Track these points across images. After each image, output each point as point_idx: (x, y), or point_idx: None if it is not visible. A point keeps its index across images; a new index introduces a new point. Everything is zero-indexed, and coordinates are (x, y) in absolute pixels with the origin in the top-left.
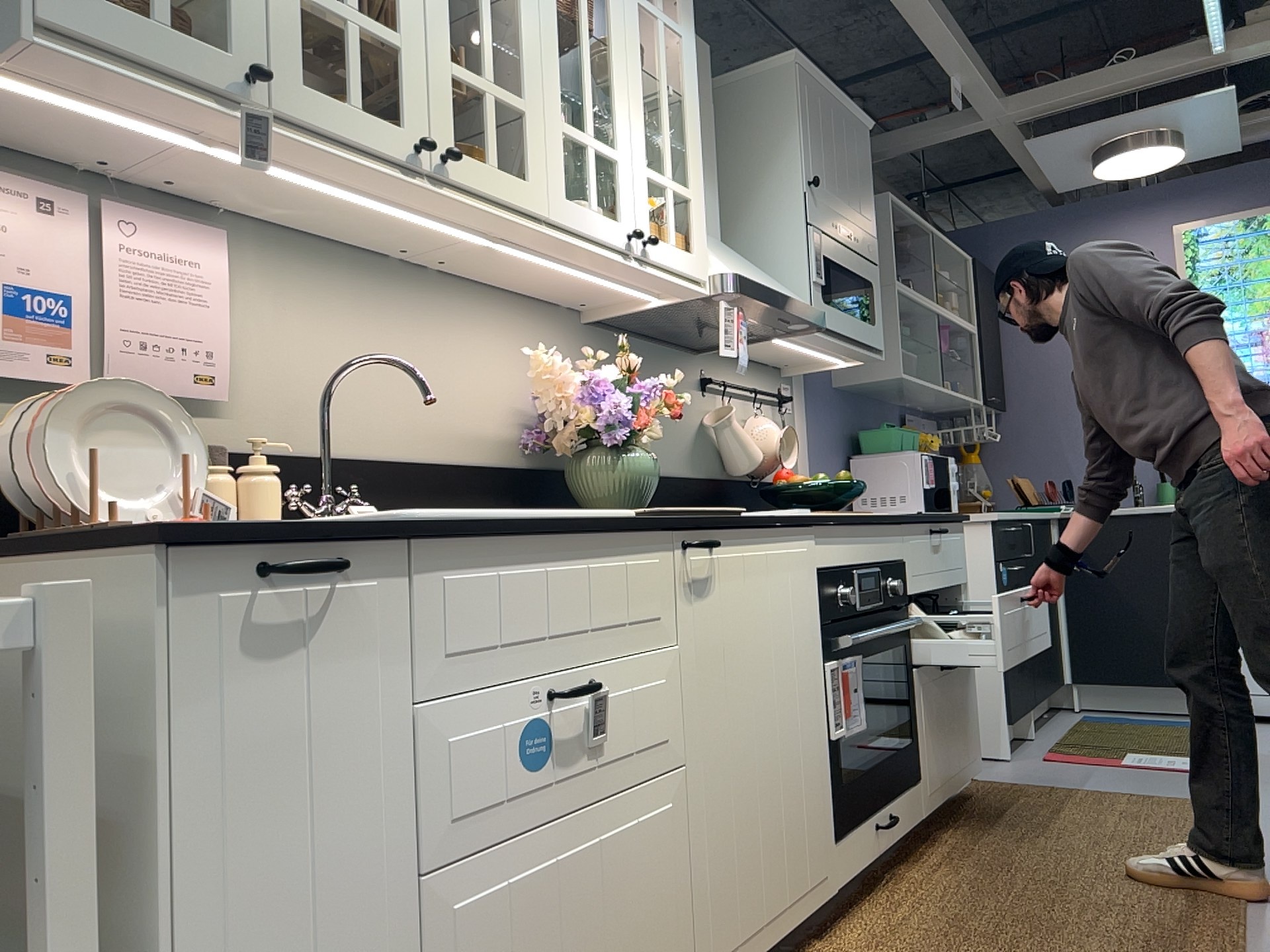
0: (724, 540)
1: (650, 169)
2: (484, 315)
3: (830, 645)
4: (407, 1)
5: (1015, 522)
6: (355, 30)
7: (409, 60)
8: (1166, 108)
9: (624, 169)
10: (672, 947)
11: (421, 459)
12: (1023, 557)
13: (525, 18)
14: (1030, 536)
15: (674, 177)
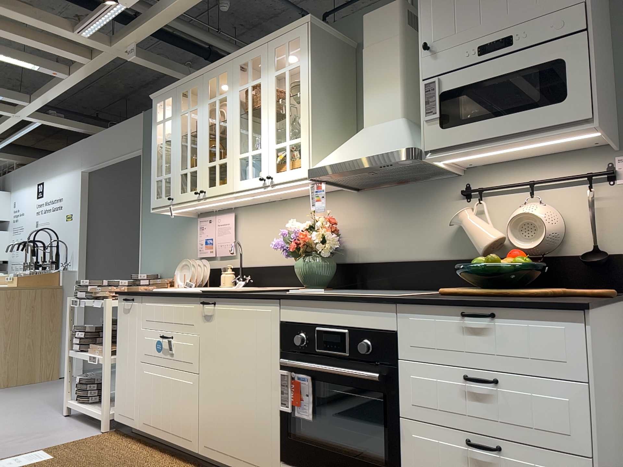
0: (219, 302)
1: (276, 143)
2: (306, 207)
3: (285, 362)
4: (198, 155)
5: None
6: (188, 173)
7: (198, 171)
8: None
9: (263, 153)
10: (189, 425)
11: (281, 264)
12: None
13: (227, 130)
14: None
15: (289, 138)
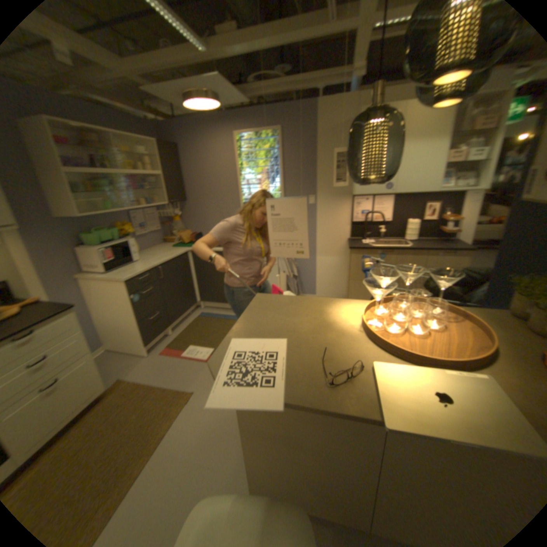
0: None
1: None
2: None
3: None
4: None
5: (148, 271)
6: None
7: None
8: (192, 79)
9: None
10: None
11: None
12: (156, 281)
13: None
14: (163, 269)
15: None
